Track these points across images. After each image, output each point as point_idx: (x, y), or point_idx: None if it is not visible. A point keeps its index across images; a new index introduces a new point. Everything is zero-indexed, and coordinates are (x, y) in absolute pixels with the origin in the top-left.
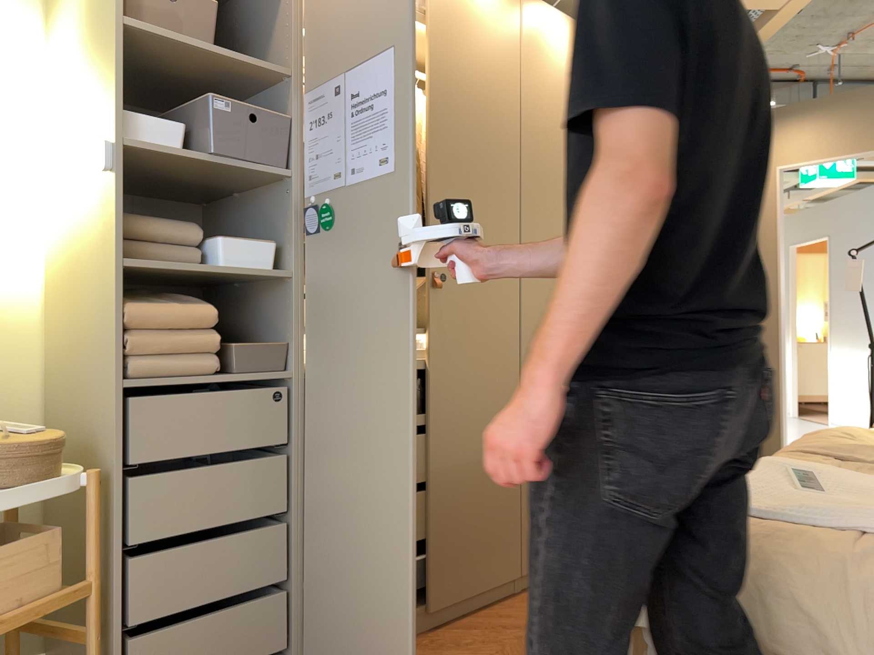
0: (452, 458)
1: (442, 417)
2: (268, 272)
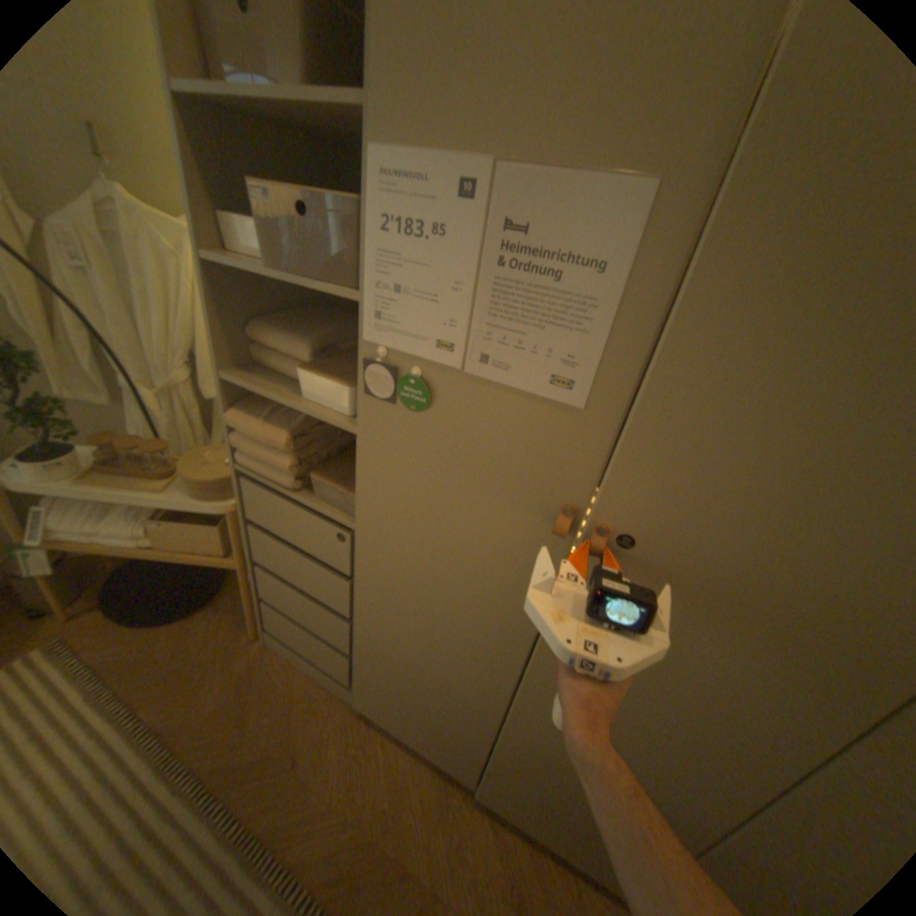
0: (554, 738)
1: (551, 693)
2: (343, 420)
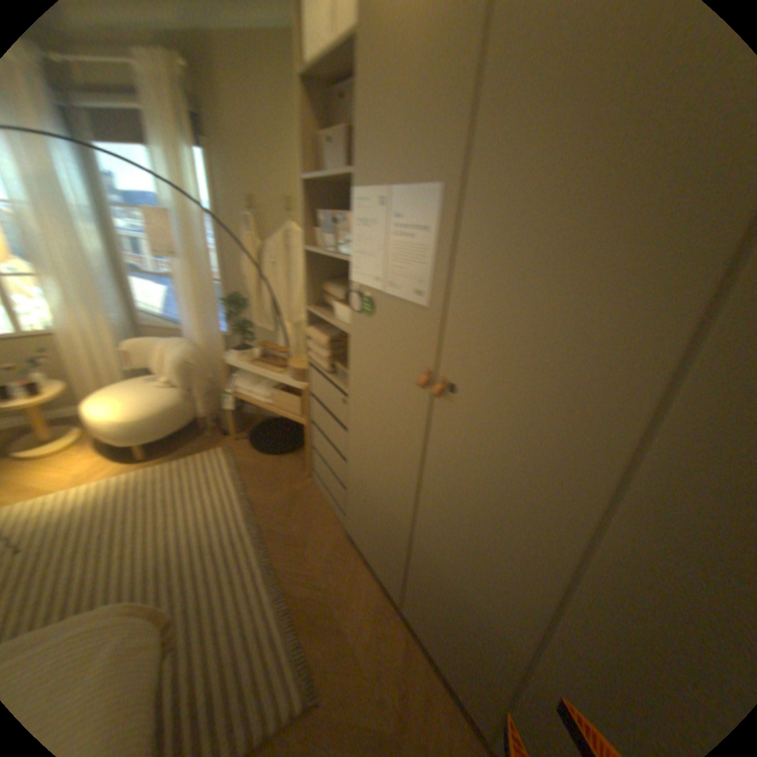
0: (433, 555)
1: (428, 514)
2: (345, 328)
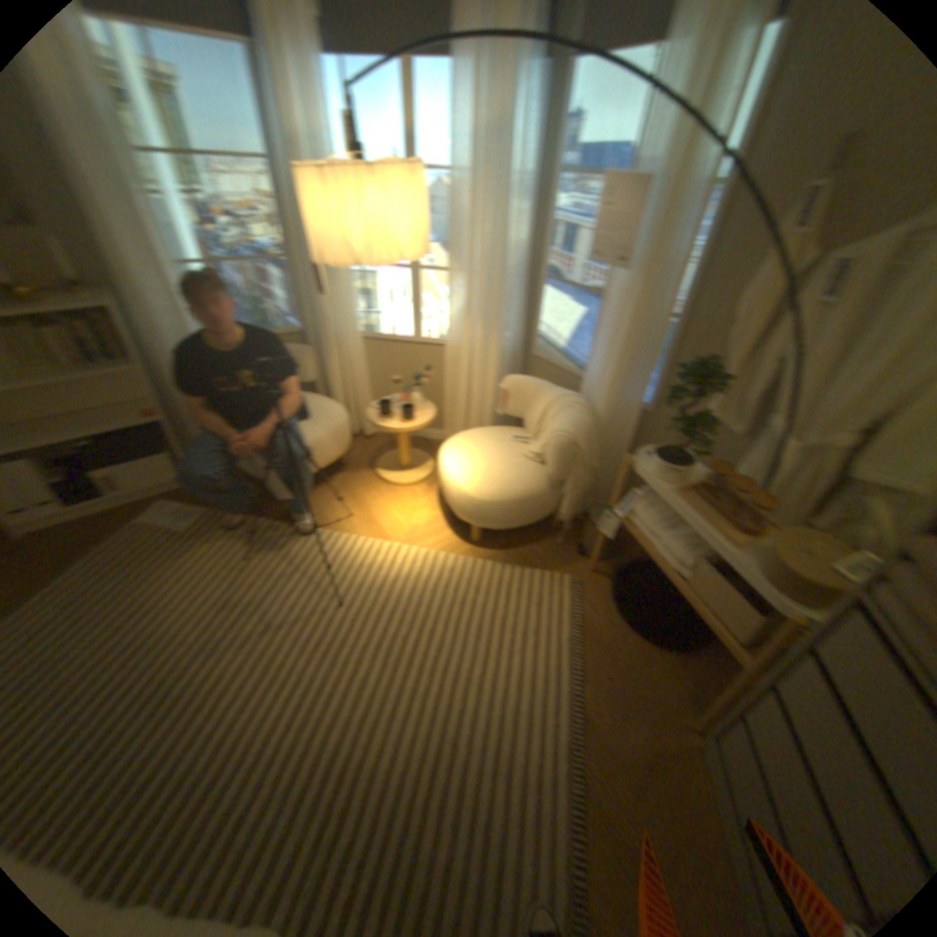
0: None
1: None
2: None
